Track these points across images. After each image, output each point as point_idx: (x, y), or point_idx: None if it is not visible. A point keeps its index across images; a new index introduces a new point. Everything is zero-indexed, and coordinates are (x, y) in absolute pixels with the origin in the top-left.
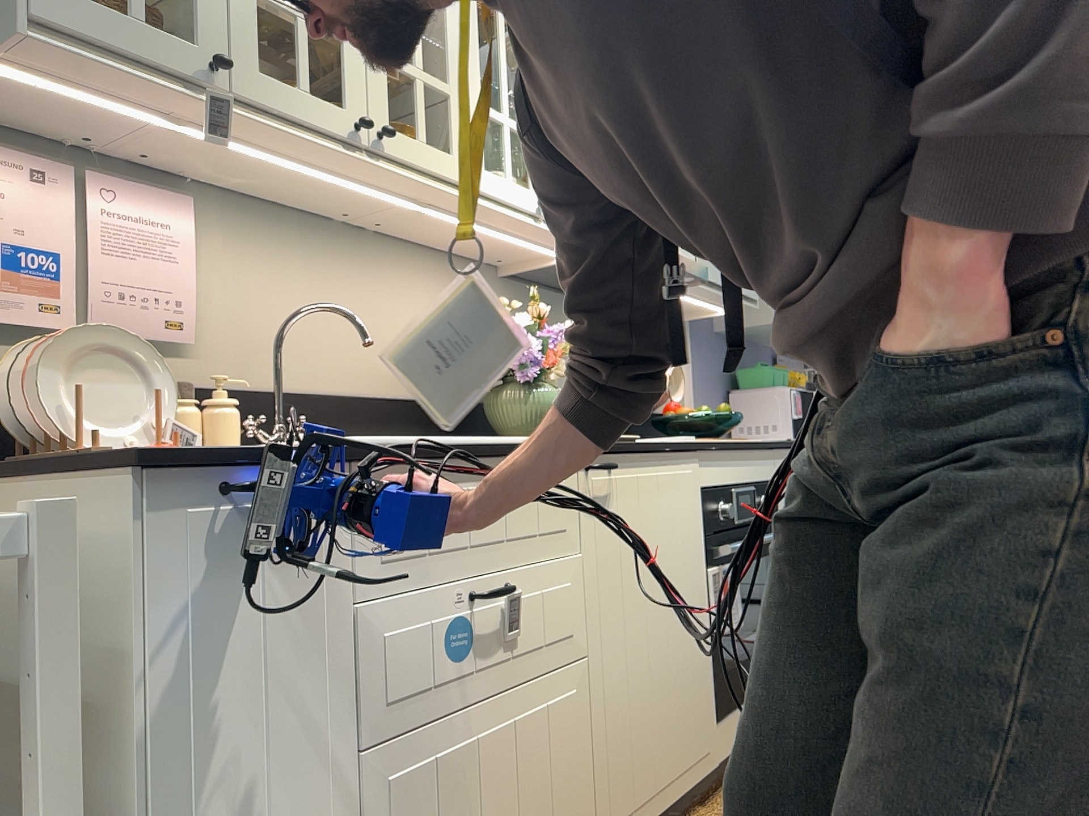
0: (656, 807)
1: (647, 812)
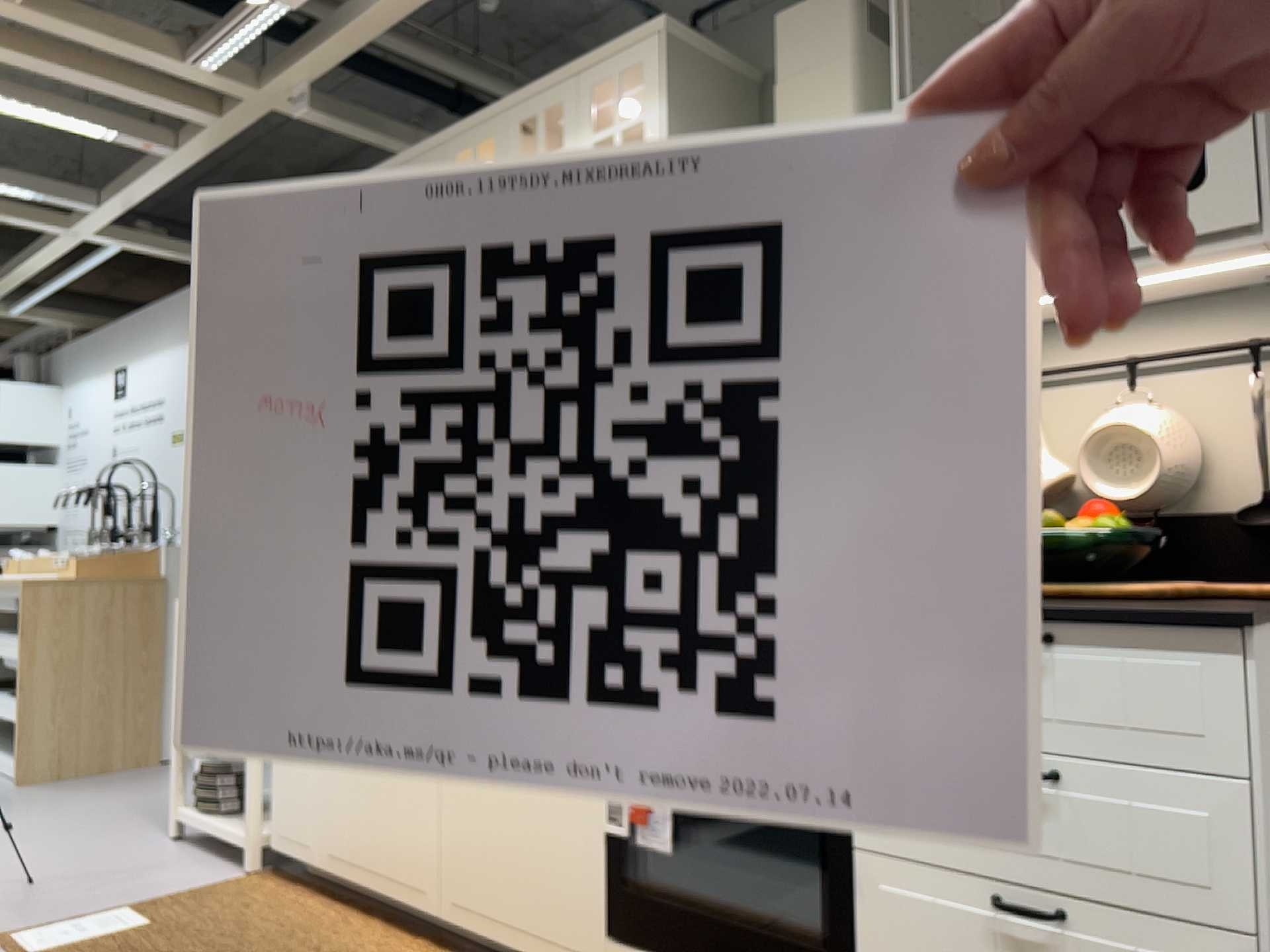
0: (500, 934)
1: (490, 929)
